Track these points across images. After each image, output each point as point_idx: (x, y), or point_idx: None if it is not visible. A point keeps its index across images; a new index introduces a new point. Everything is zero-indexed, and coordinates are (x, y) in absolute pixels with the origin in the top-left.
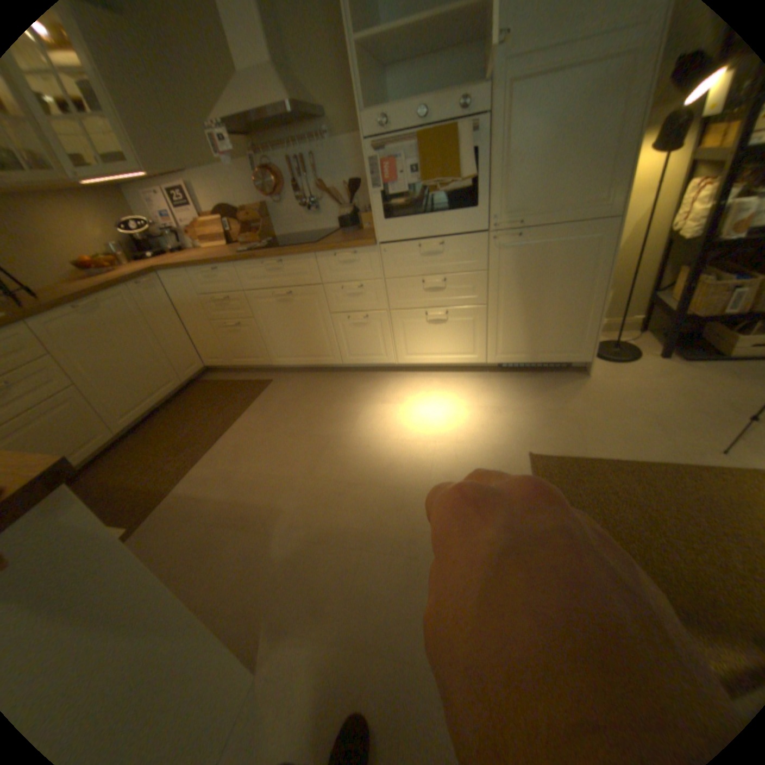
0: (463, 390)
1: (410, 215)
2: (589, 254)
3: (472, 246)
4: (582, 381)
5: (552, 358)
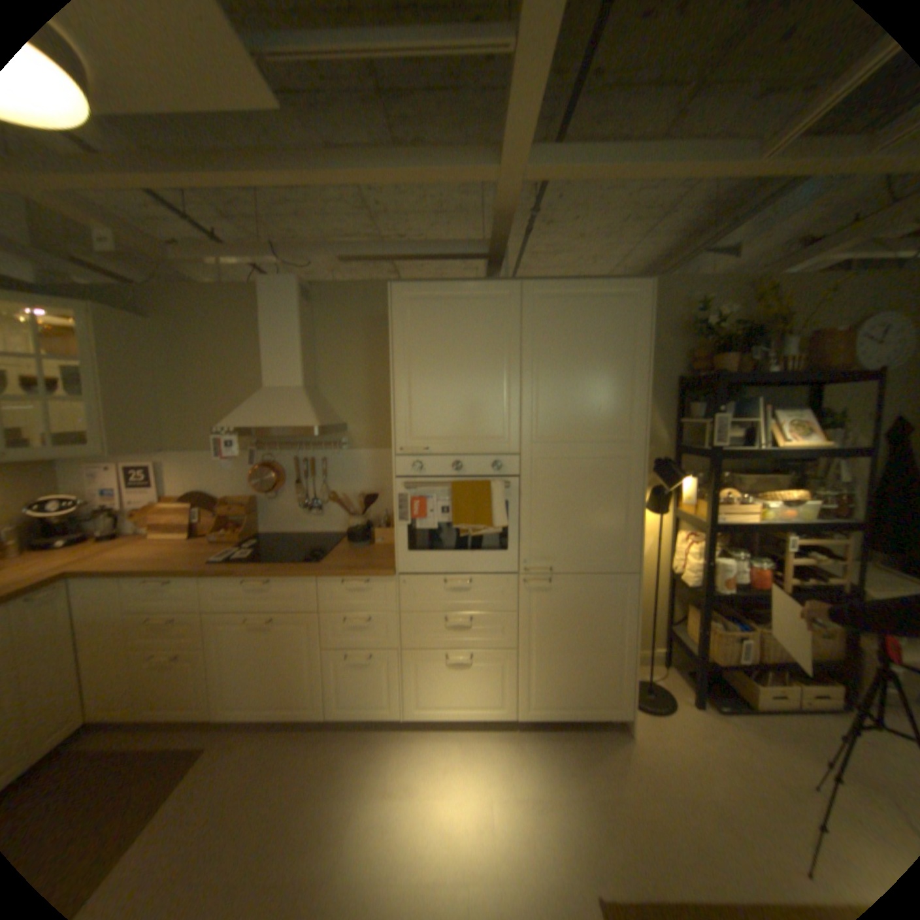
0: (491, 767)
1: (437, 551)
2: (615, 606)
3: (501, 587)
4: (627, 748)
5: (591, 716)
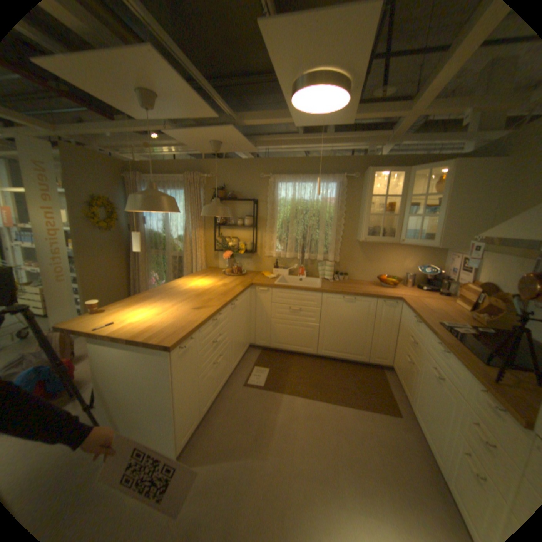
0: None
1: None
2: None
3: None
4: None
5: None
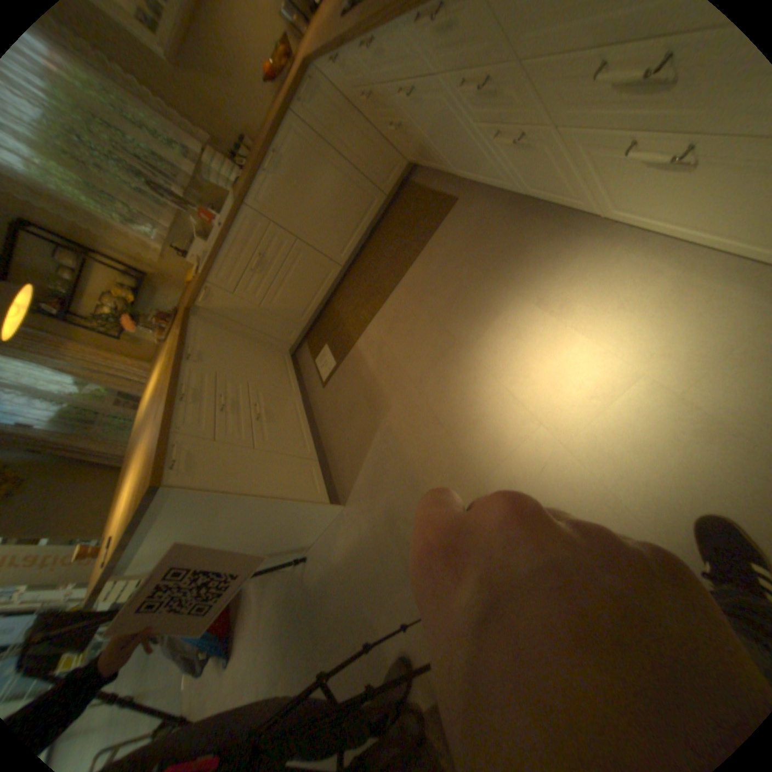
0: (701, 329)
1: None
2: None
3: None
4: None
5: None
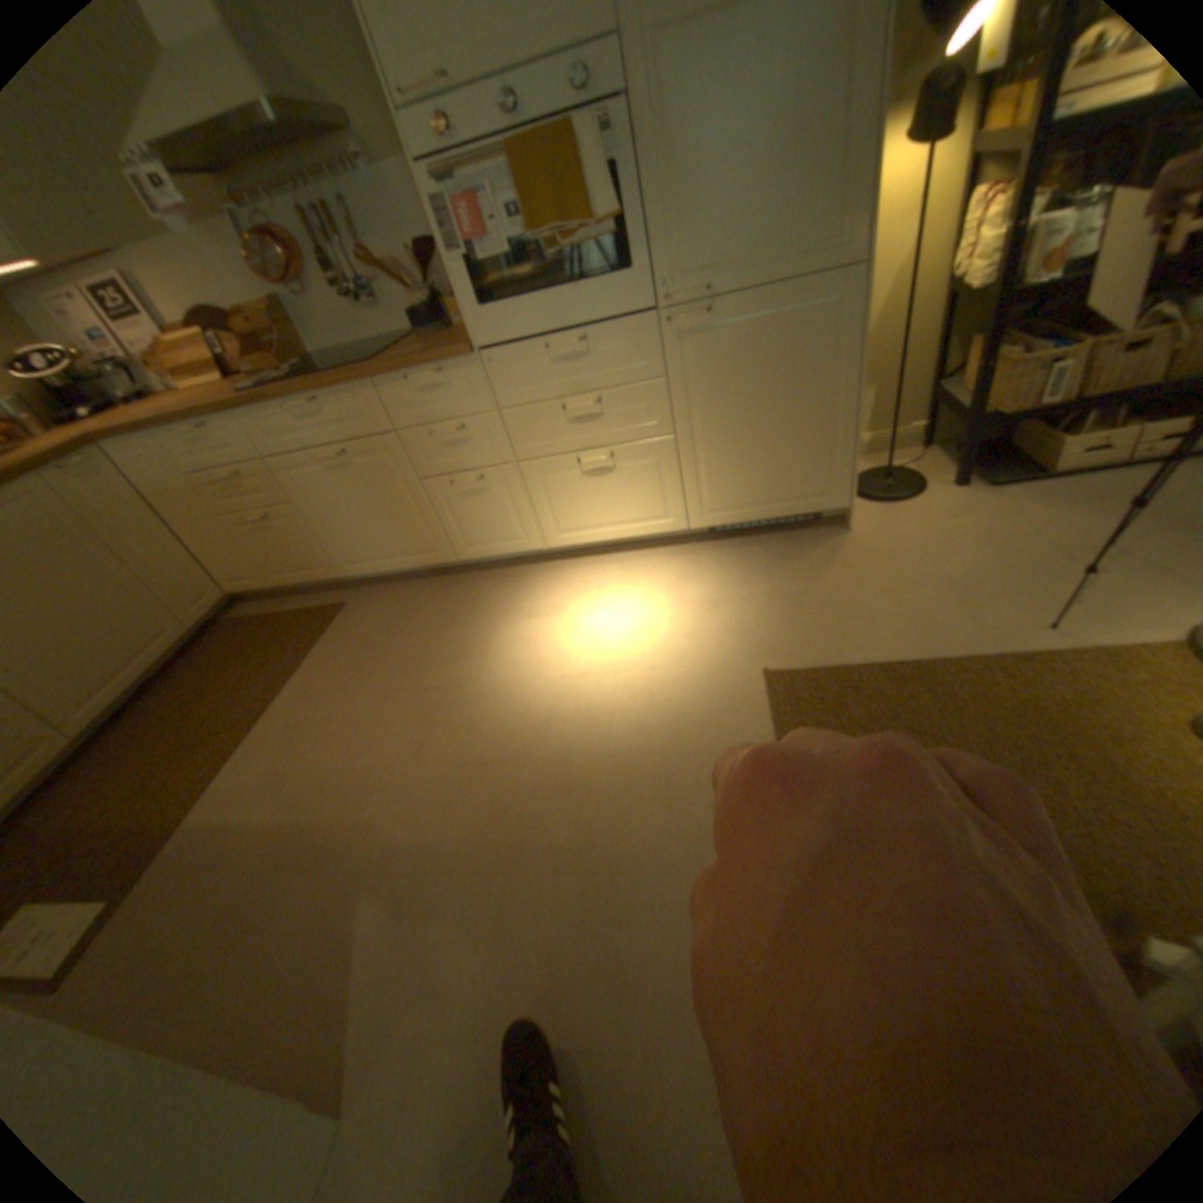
0: (657, 579)
1: (522, 296)
2: (824, 332)
3: (635, 338)
4: (840, 539)
5: (790, 508)
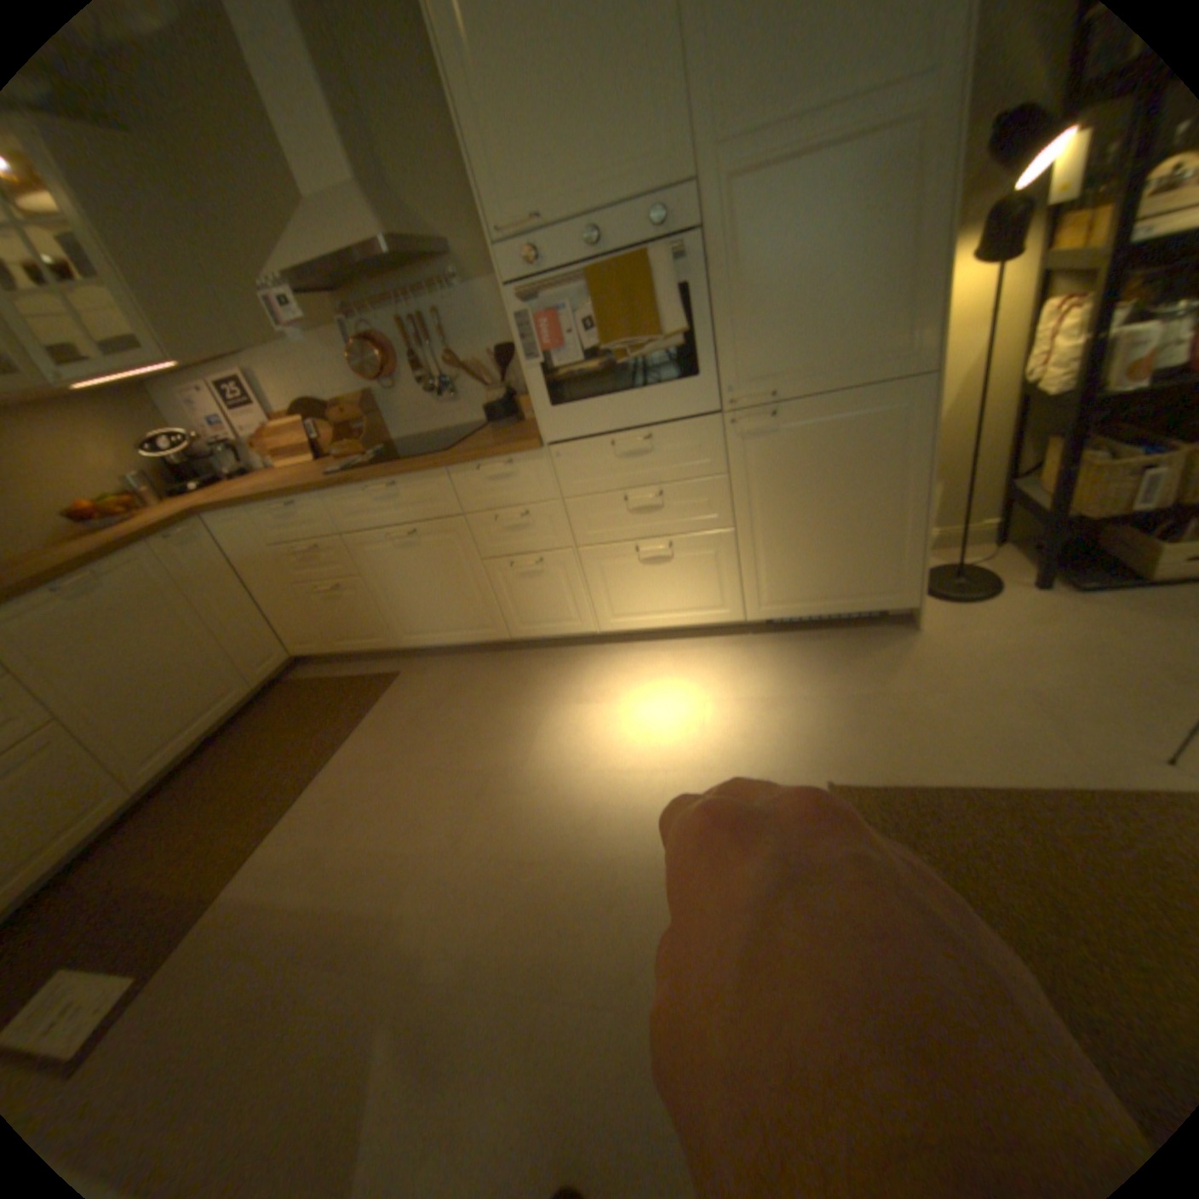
0: (711, 670)
1: (593, 397)
2: (892, 437)
3: (699, 438)
4: (908, 640)
5: (854, 605)
